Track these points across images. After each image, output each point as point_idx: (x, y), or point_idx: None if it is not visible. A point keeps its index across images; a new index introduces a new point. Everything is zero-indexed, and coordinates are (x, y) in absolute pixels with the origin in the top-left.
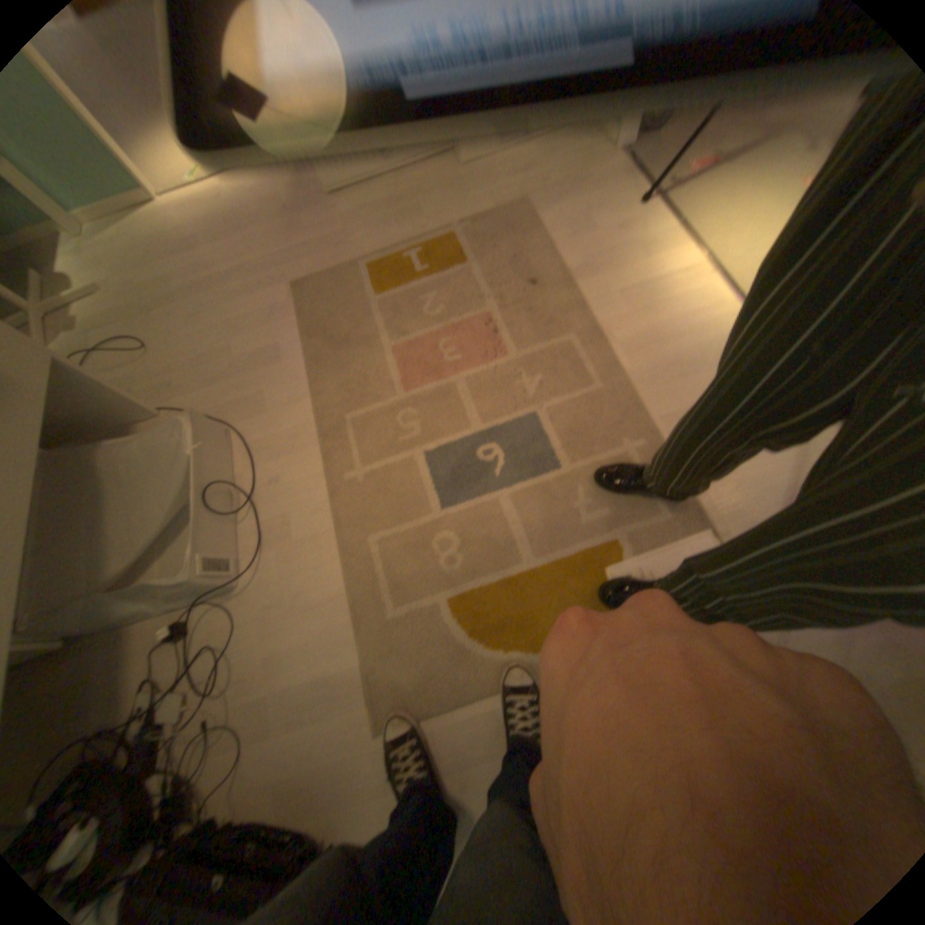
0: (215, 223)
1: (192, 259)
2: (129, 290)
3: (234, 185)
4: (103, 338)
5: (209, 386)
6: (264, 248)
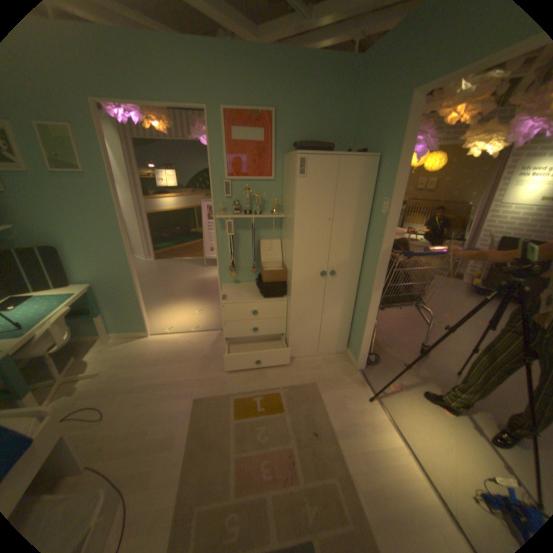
0: (170, 357)
1: (151, 373)
2: (111, 382)
3: (185, 341)
4: (82, 408)
5: (123, 459)
6: (188, 376)
